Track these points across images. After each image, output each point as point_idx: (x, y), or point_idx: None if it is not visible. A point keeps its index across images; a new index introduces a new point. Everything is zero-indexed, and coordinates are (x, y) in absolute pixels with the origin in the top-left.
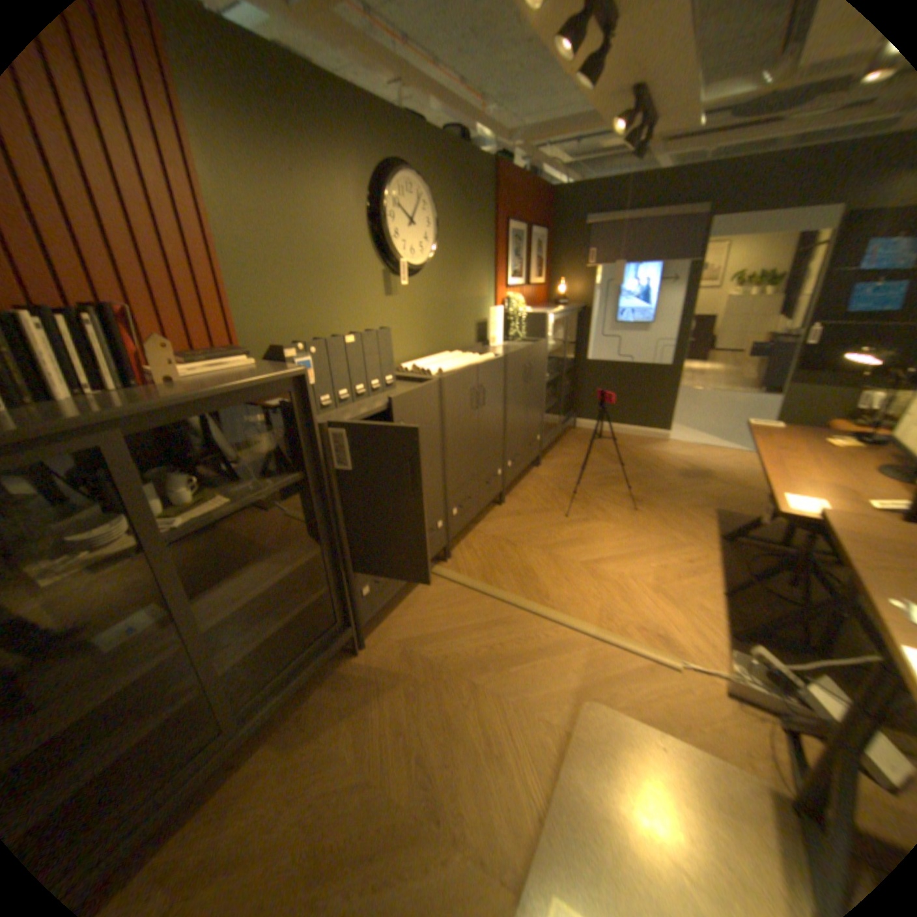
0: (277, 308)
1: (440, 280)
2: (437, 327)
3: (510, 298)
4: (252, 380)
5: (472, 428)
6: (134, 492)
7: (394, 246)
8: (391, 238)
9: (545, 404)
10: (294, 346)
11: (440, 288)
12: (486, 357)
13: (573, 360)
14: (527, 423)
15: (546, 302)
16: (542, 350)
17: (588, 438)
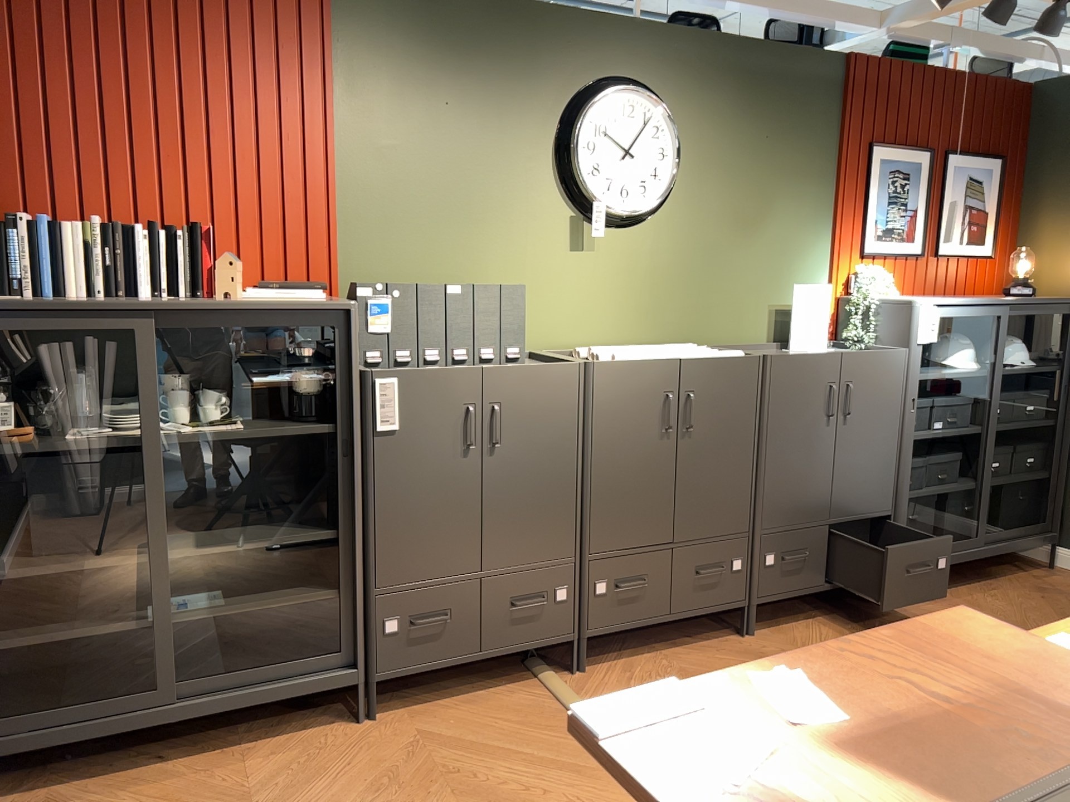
0: (397, 250)
1: (686, 234)
2: (673, 303)
3: (859, 273)
4: (283, 303)
5: (657, 456)
6: (152, 381)
7: (585, 184)
8: (581, 175)
9: (907, 474)
10: (369, 284)
11: (686, 245)
12: (722, 352)
13: (1054, 413)
14: (837, 495)
15: (998, 292)
16: (891, 366)
17: (1066, 589)
